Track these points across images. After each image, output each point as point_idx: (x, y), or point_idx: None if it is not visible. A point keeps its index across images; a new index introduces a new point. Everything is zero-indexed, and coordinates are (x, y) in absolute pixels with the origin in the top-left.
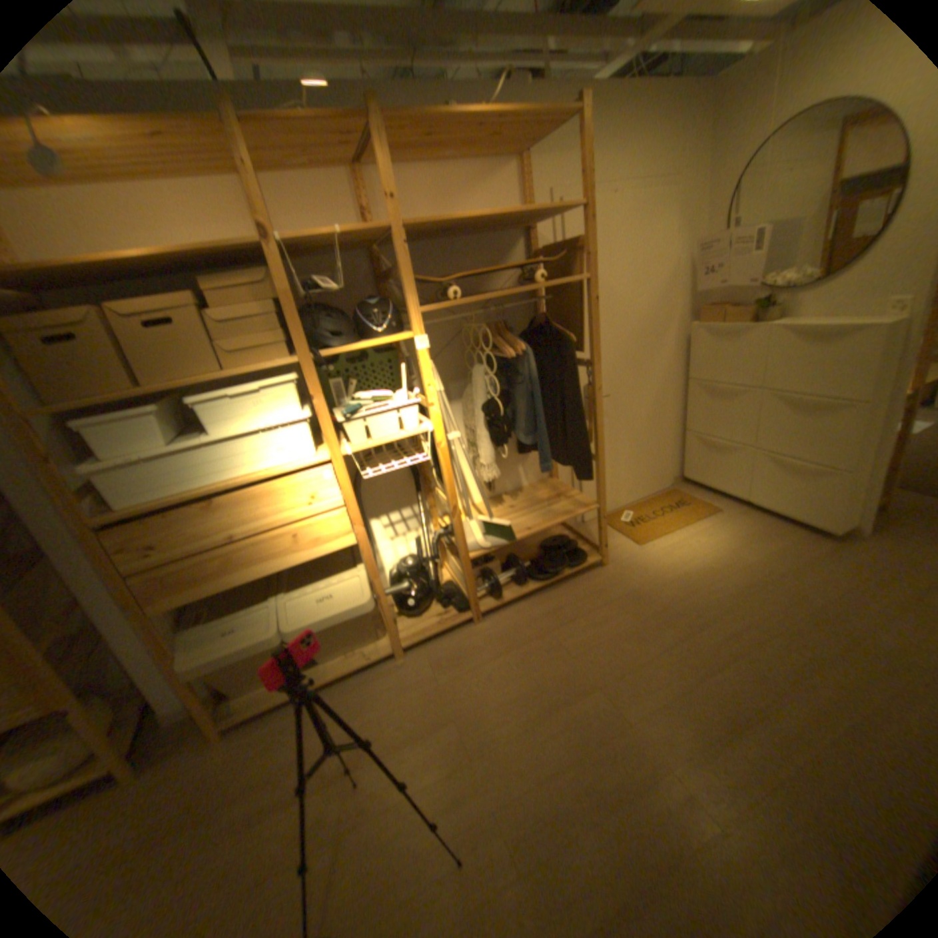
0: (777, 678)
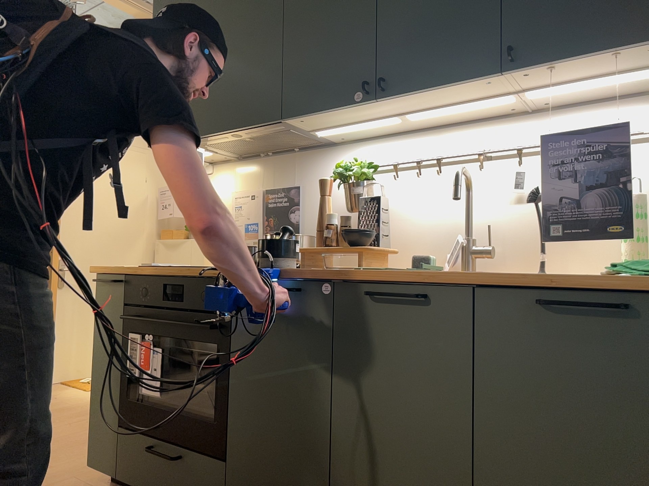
0: None
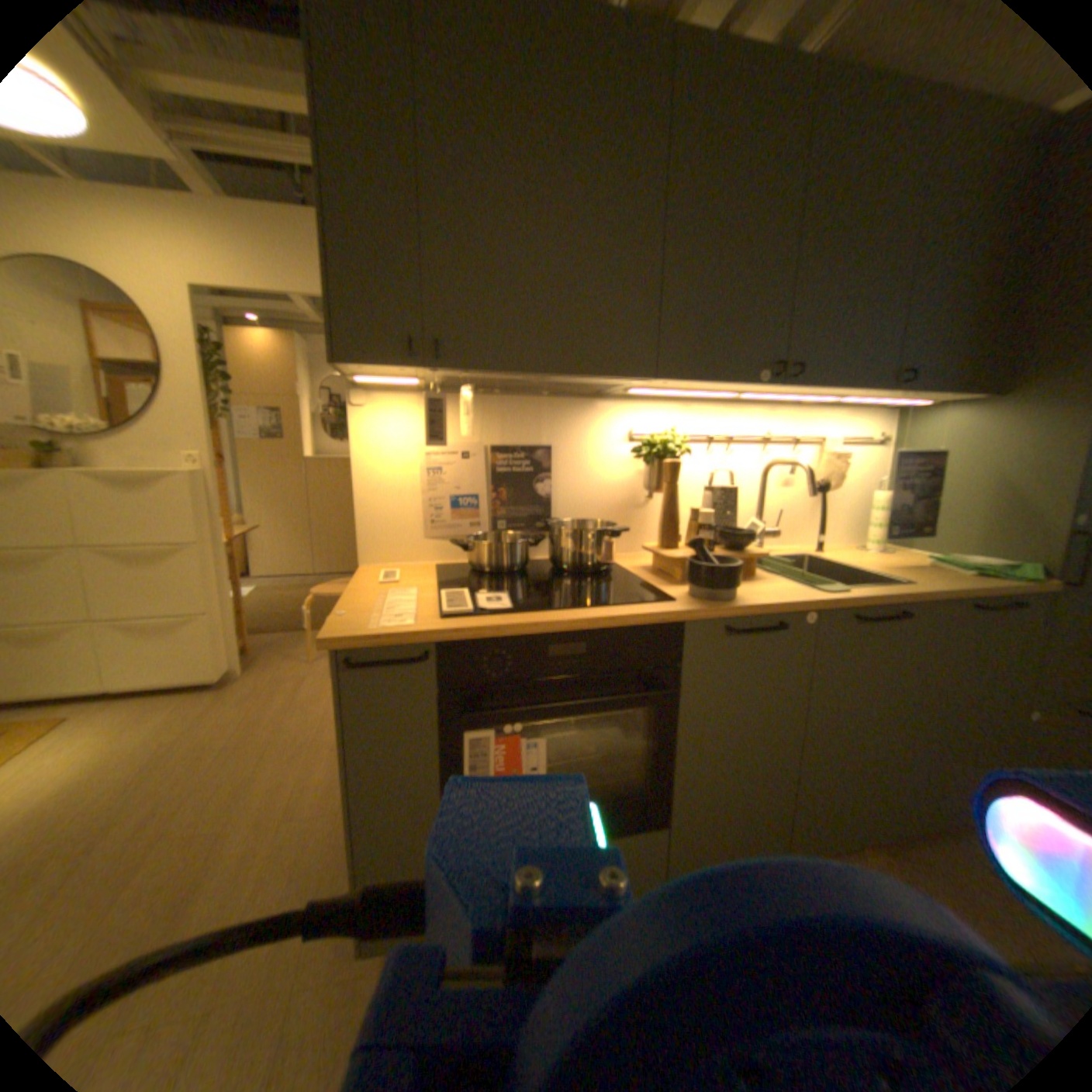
0: (204, 828)
